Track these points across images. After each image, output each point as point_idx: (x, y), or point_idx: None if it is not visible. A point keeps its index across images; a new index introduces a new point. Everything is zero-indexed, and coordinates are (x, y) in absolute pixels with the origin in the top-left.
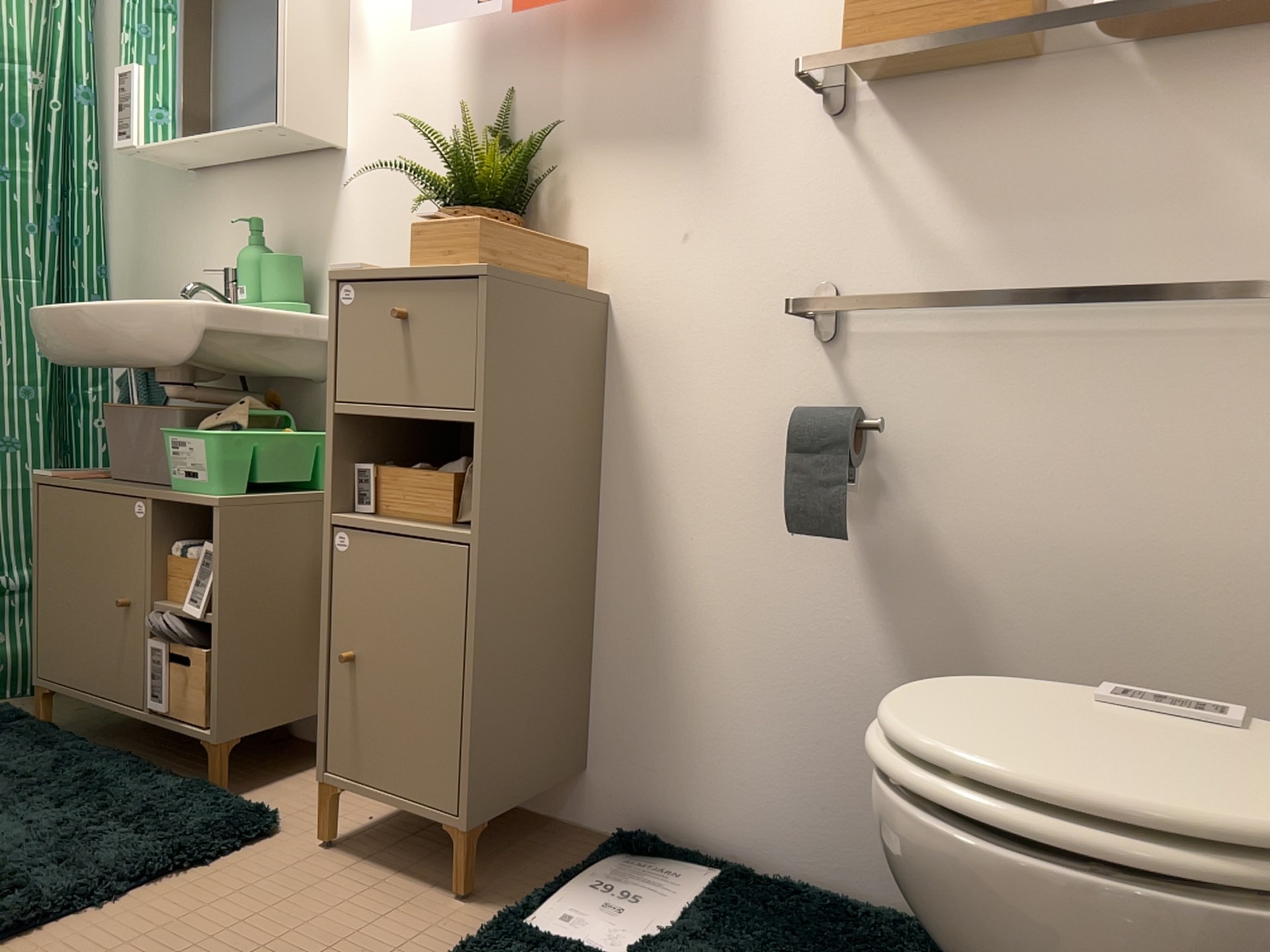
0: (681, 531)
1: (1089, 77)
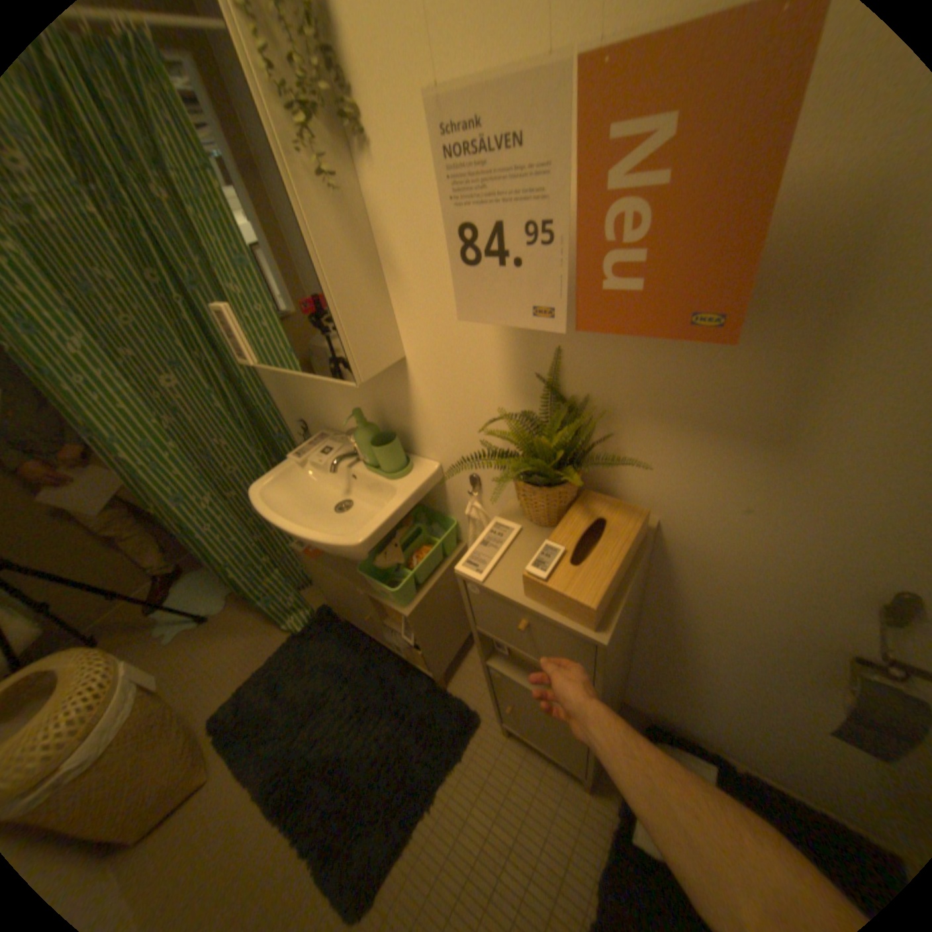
0: (709, 647)
1: None
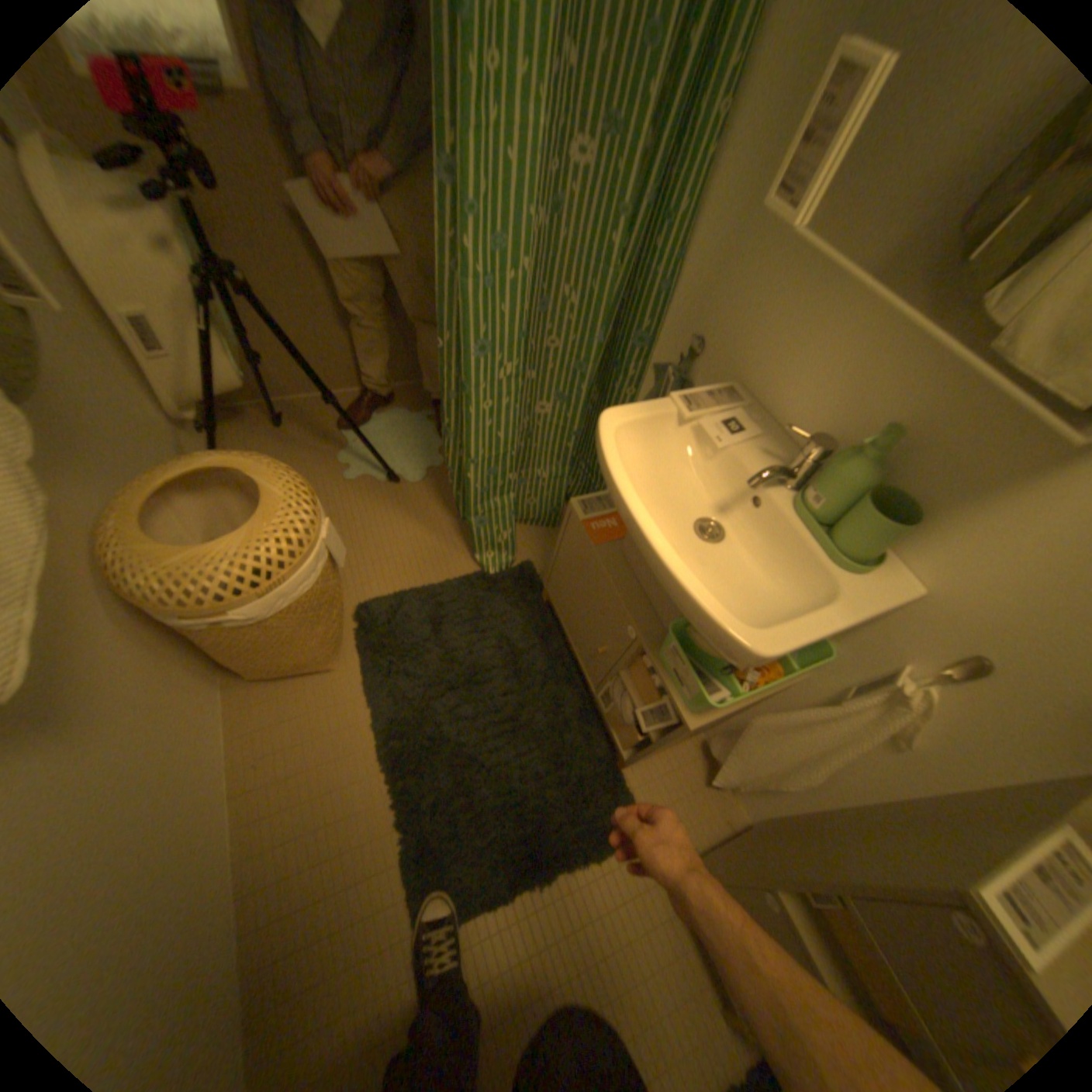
0: None
1: None
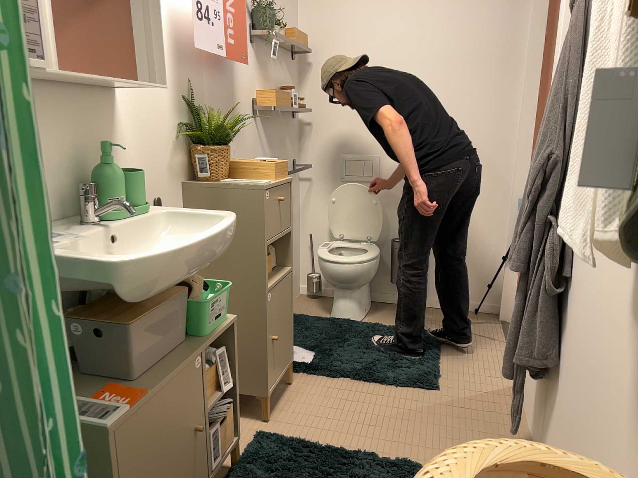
0: None
1: (279, 121)
